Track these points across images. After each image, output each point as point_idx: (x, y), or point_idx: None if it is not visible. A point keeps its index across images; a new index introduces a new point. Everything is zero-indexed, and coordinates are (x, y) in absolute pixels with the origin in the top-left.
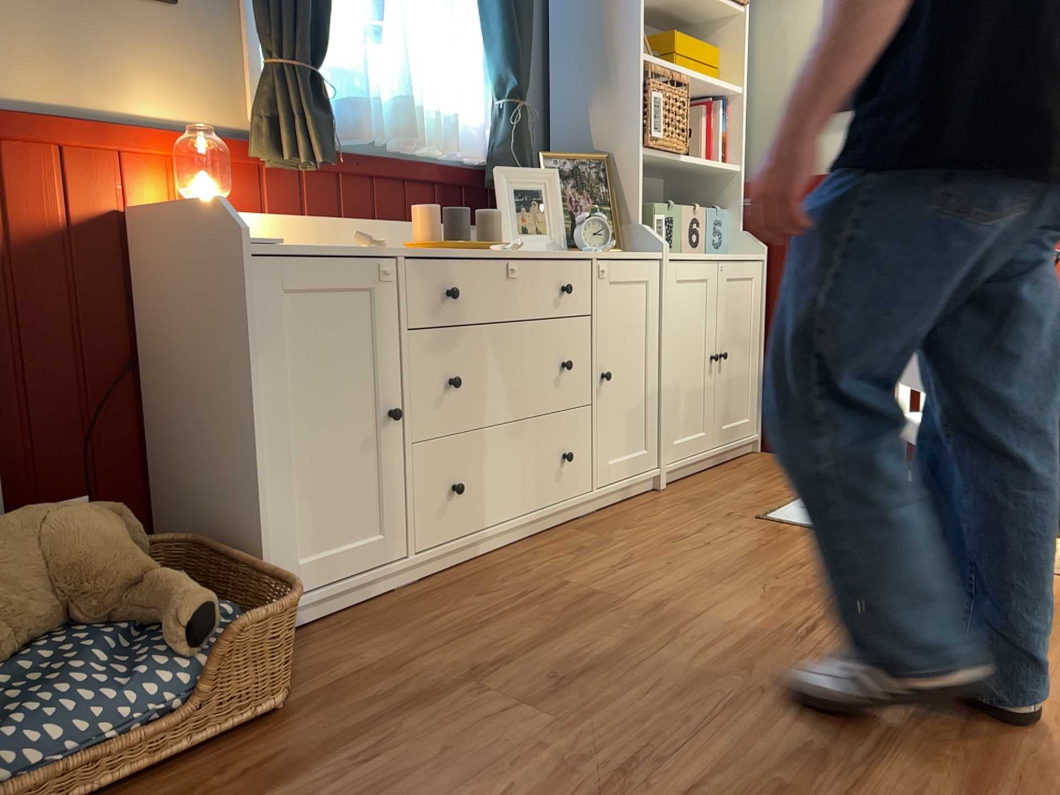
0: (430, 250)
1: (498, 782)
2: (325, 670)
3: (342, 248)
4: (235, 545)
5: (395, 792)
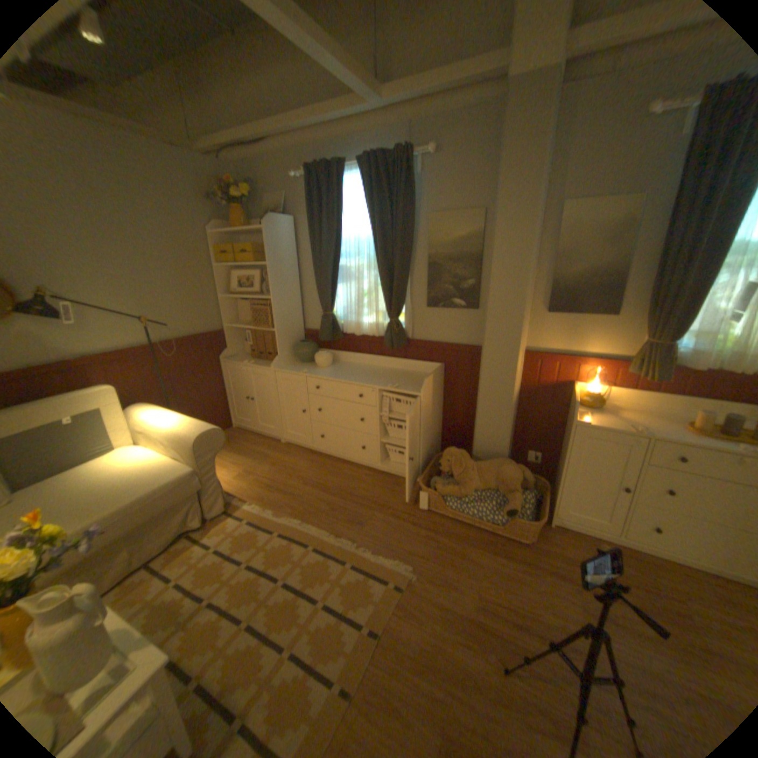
0: (687, 438)
1: (542, 613)
2: (553, 547)
3: (627, 428)
4: (556, 496)
5: (521, 587)
